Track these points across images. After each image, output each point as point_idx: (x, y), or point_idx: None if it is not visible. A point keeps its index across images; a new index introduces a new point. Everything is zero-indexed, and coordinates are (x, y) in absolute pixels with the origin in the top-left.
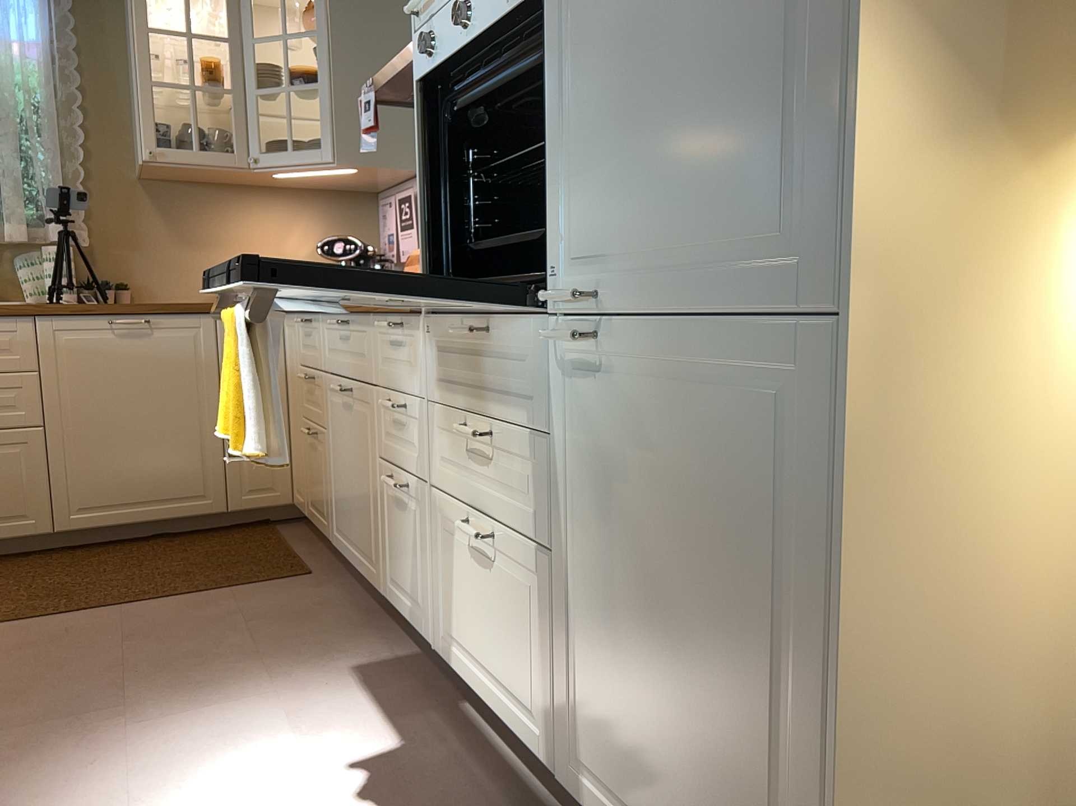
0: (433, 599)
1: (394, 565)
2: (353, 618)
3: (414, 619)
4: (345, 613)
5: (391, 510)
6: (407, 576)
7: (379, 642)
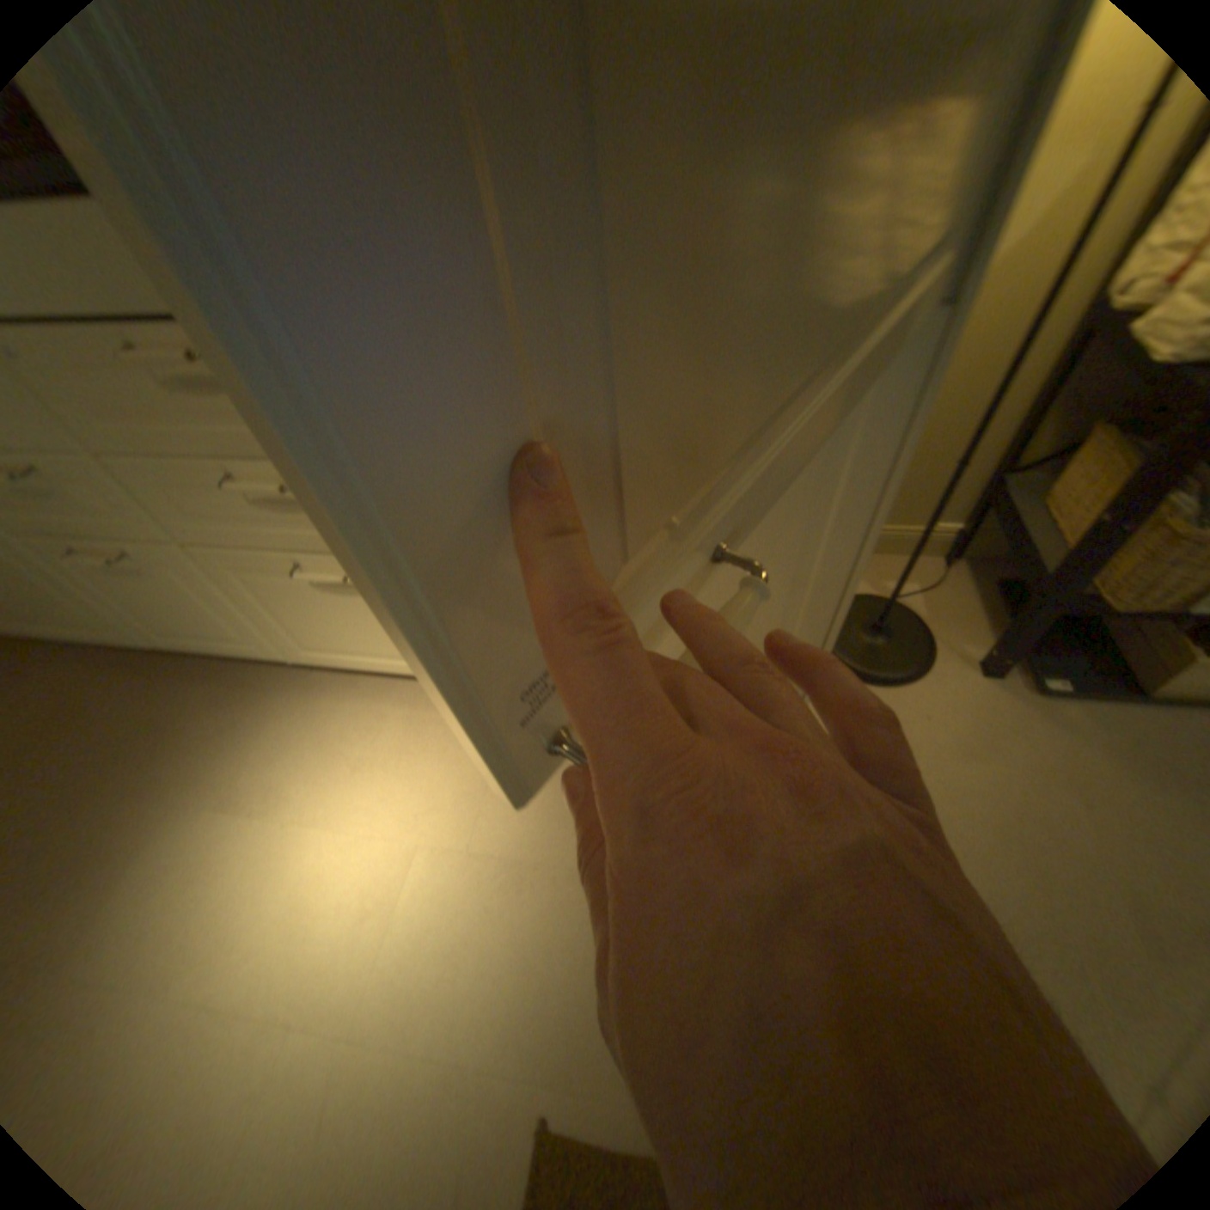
0: (257, 635)
1: (150, 628)
2: (122, 686)
3: (230, 655)
4: (104, 689)
5: (98, 586)
6: (187, 631)
7: (189, 687)
